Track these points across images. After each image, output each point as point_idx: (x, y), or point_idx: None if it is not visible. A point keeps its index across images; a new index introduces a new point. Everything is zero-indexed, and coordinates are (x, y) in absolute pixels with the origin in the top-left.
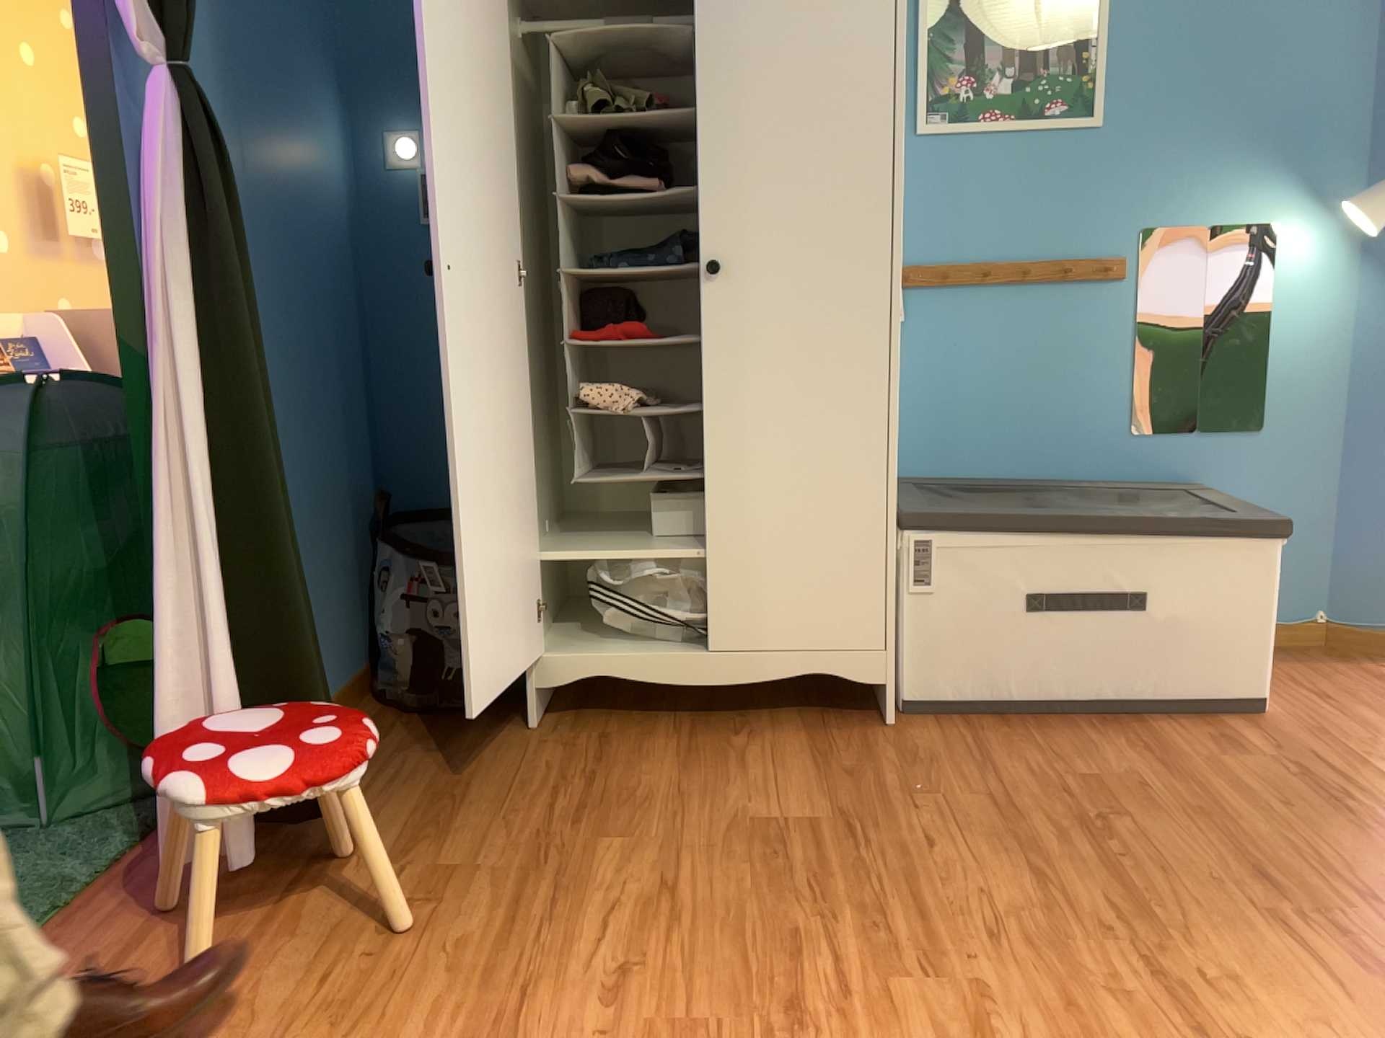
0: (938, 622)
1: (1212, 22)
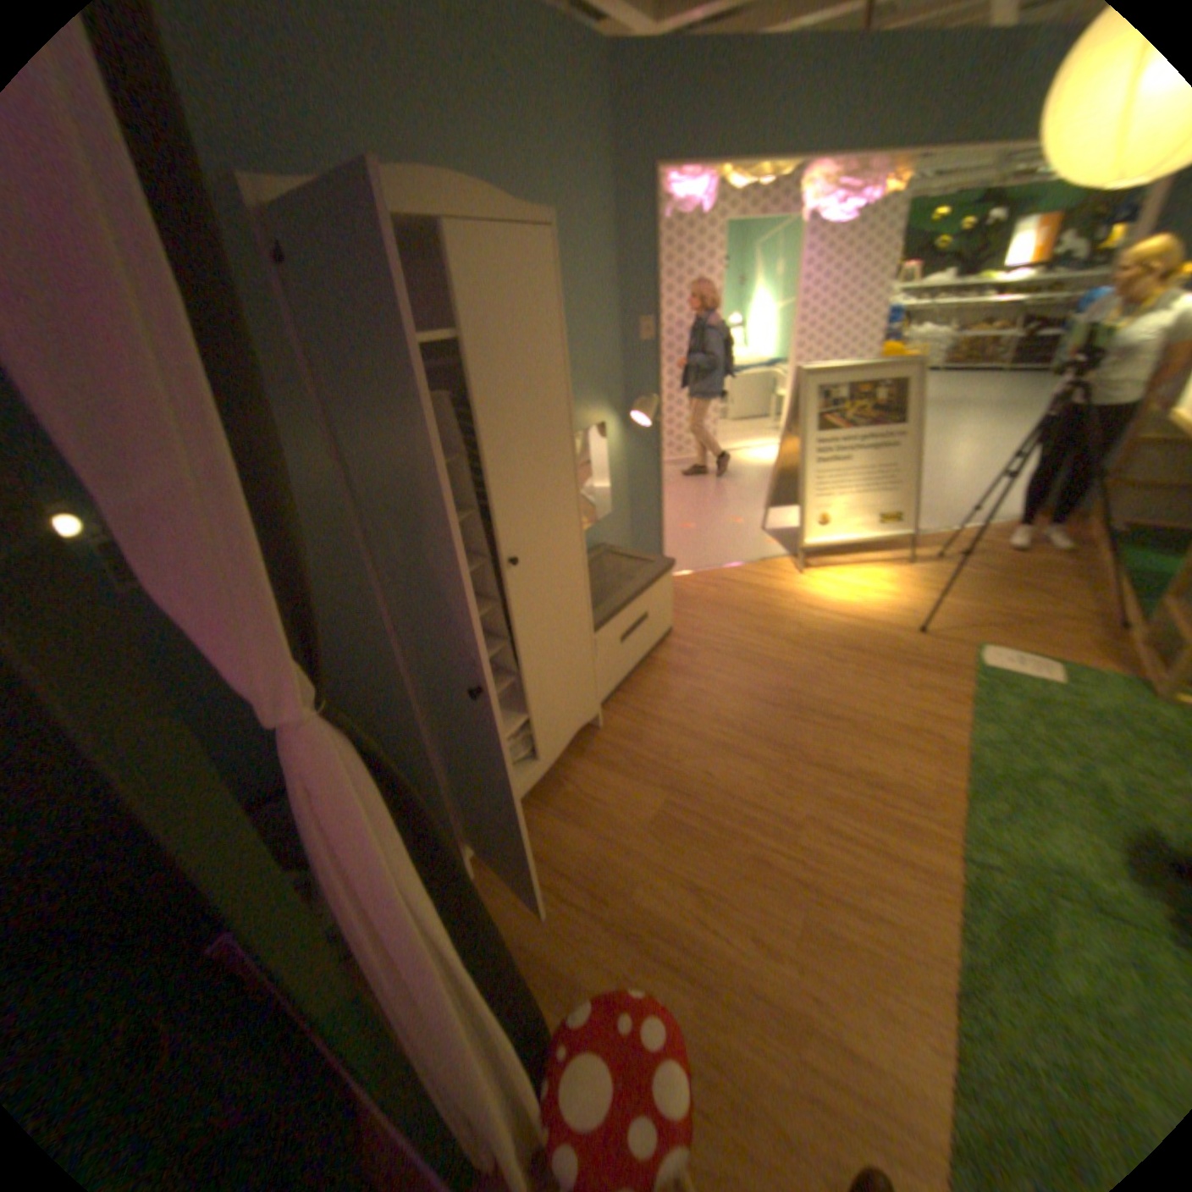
0: (597, 671)
1: (573, 325)
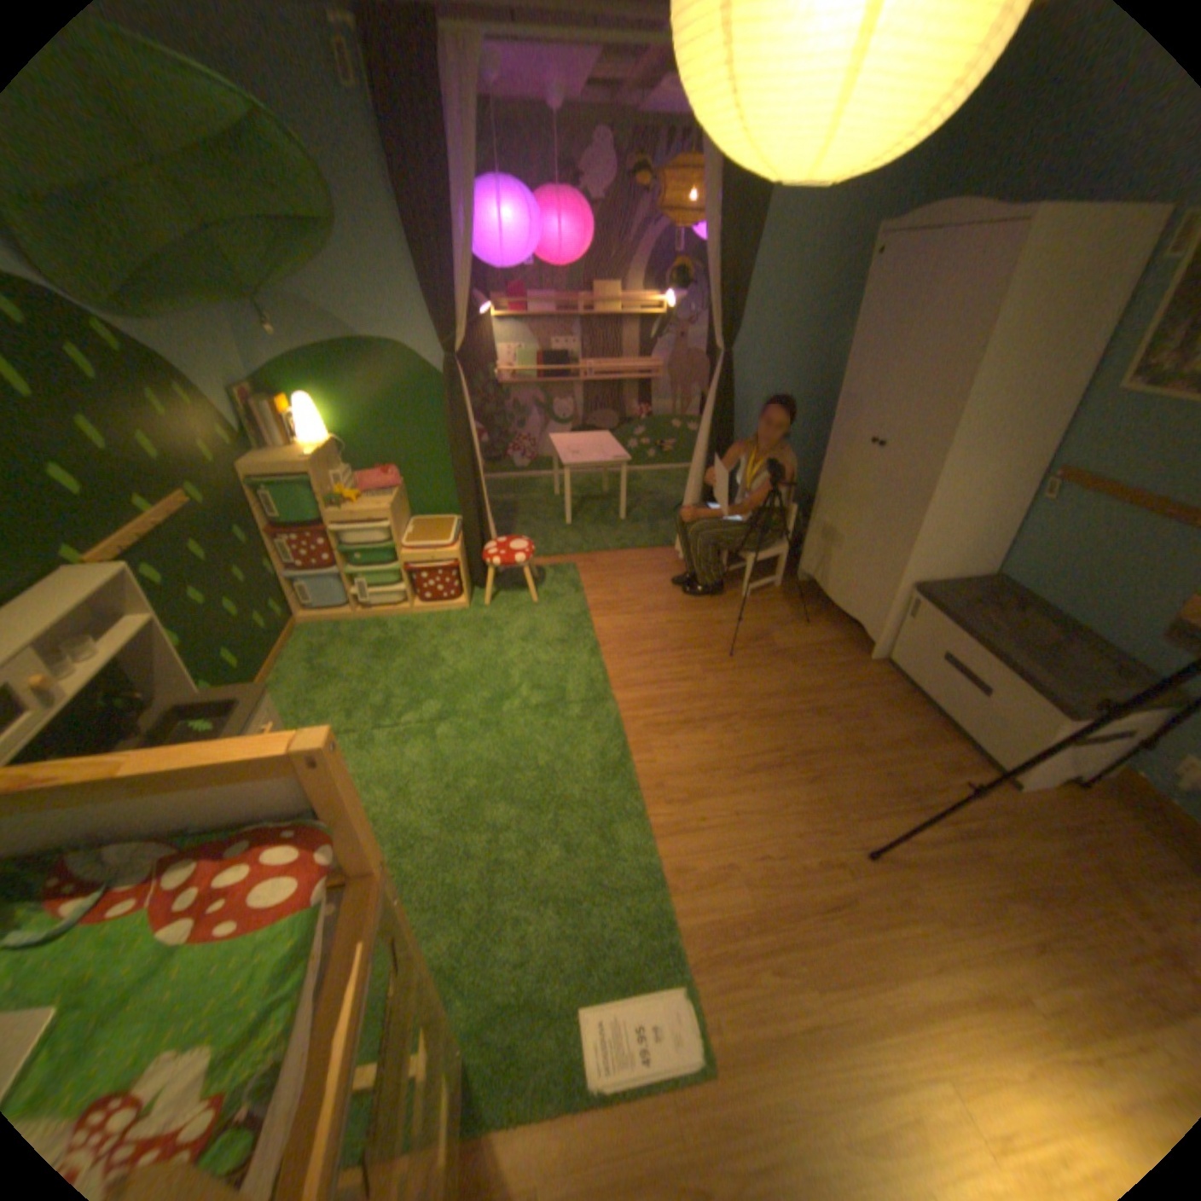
0: (908, 638)
1: None
